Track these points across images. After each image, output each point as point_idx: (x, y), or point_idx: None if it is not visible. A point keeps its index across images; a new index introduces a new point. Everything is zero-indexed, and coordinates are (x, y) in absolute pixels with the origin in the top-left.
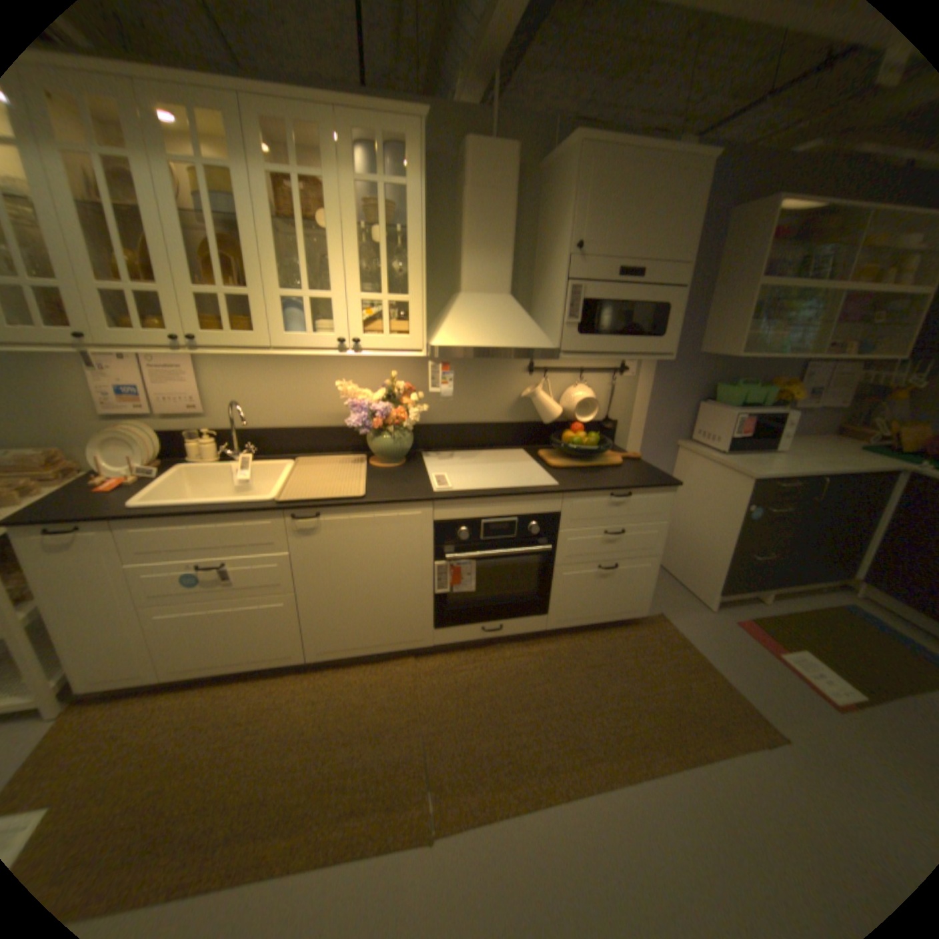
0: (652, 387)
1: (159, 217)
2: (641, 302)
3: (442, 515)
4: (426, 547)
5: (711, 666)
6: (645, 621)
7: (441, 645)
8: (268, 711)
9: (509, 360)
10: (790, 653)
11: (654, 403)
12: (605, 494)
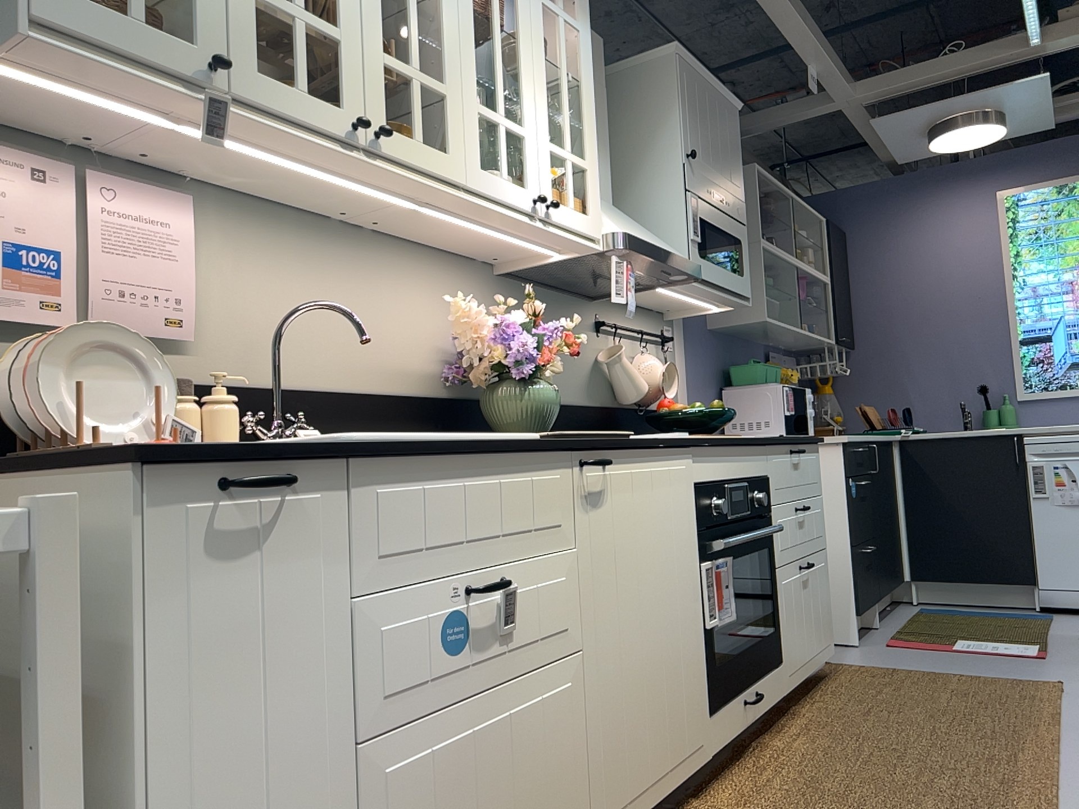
0: (688, 367)
1: None
2: (727, 233)
3: (699, 473)
4: (693, 532)
5: (931, 671)
6: (825, 670)
7: (716, 751)
8: None
9: (581, 309)
10: (951, 643)
11: (693, 389)
12: (789, 450)
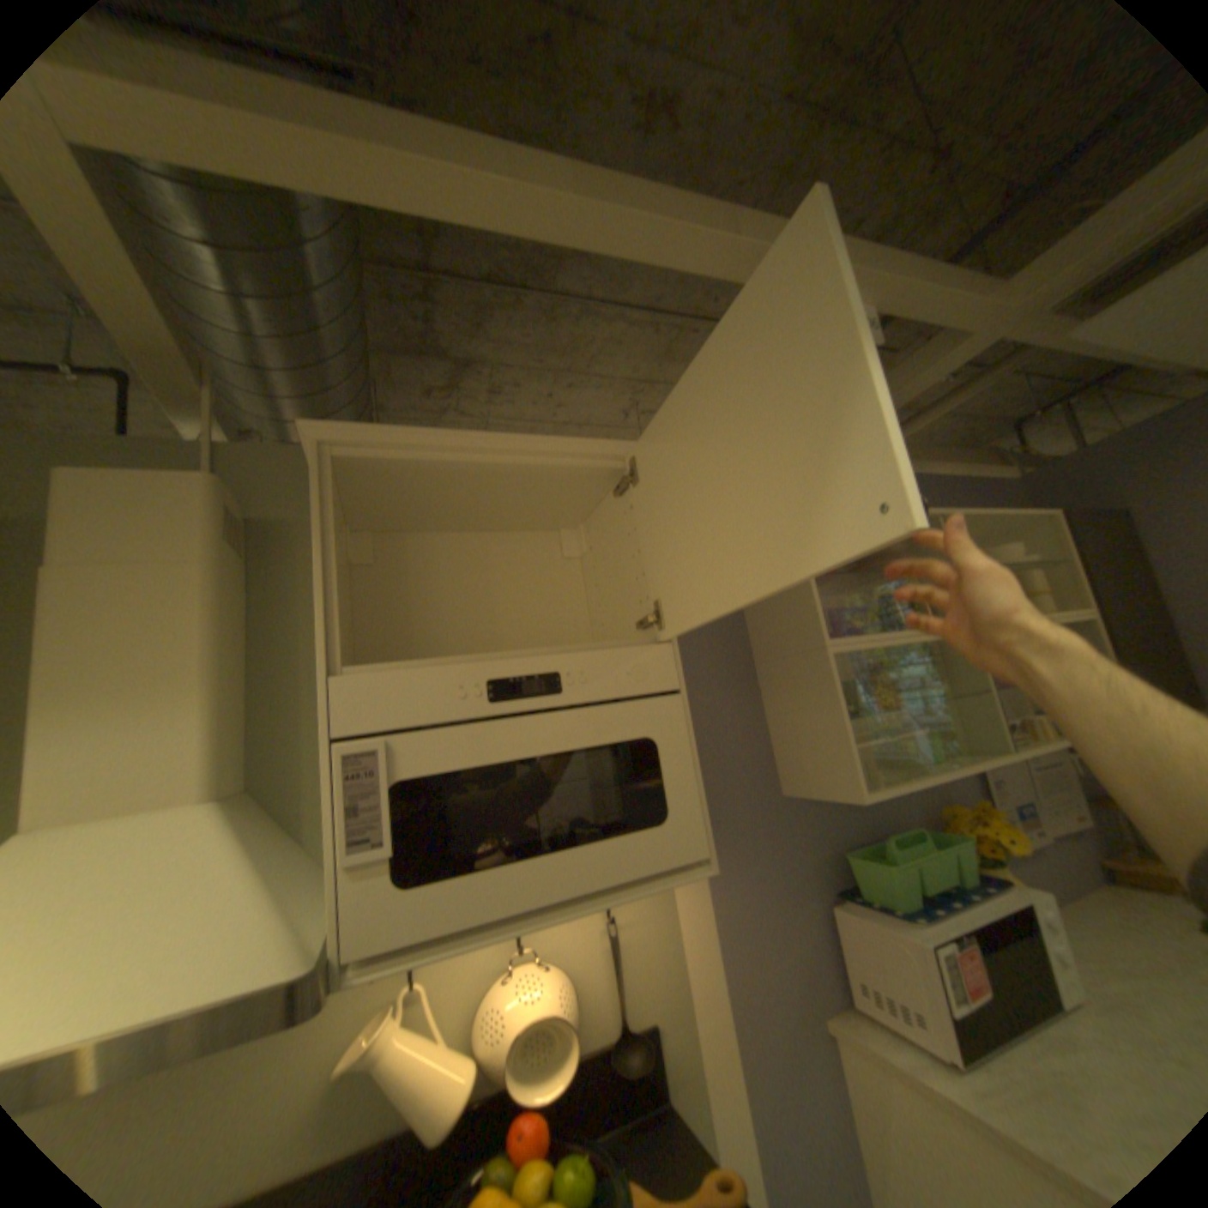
0: (713, 904)
1: None
2: (575, 749)
3: None
4: None
5: None
6: None
7: None
8: None
9: None
10: None
11: (732, 943)
12: None
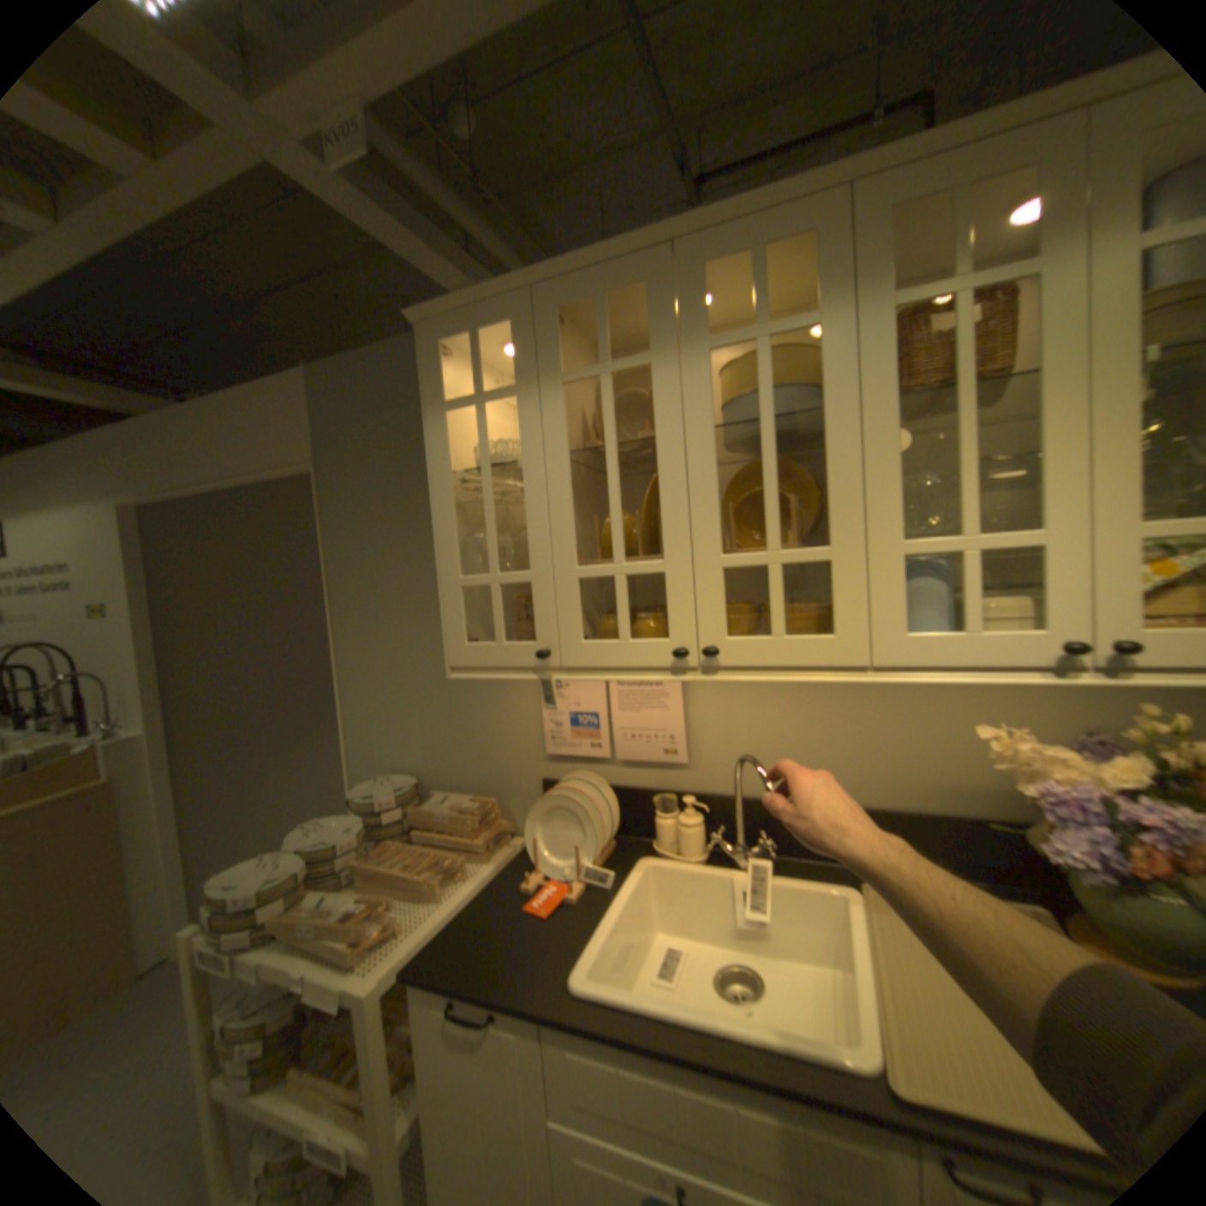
0: None
1: (682, 445)
2: None
3: None
4: None
5: None
6: None
7: None
8: None
9: None
10: None
11: None
12: None
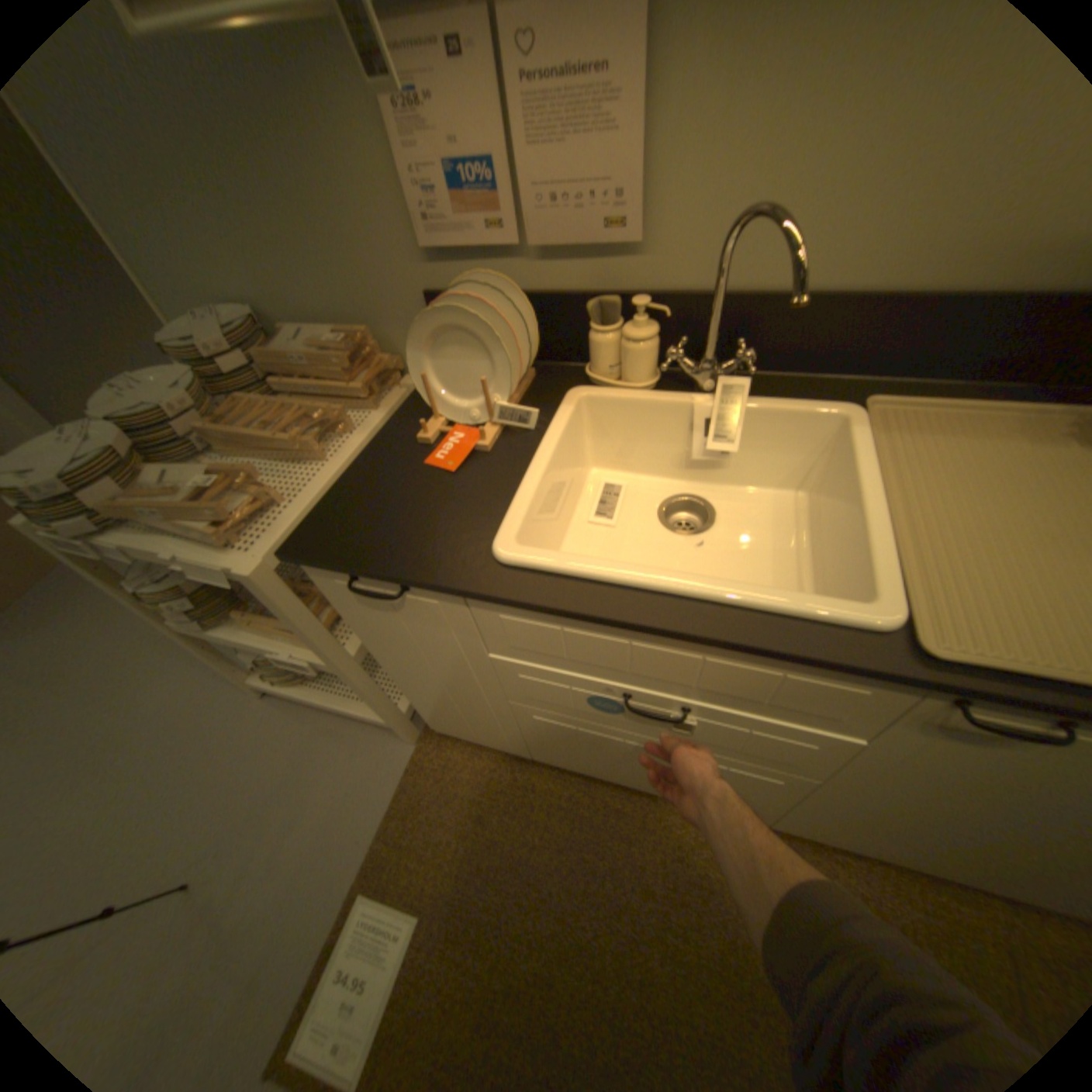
0: None
1: None
2: None
3: None
4: None
5: None
6: None
7: None
8: (698, 888)
9: None
10: None
11: None
12: None
